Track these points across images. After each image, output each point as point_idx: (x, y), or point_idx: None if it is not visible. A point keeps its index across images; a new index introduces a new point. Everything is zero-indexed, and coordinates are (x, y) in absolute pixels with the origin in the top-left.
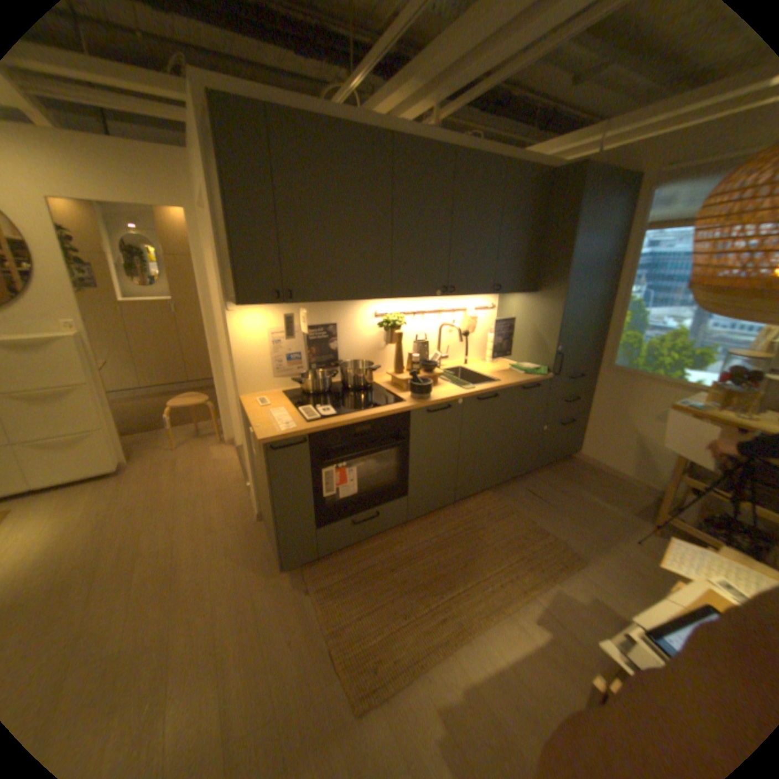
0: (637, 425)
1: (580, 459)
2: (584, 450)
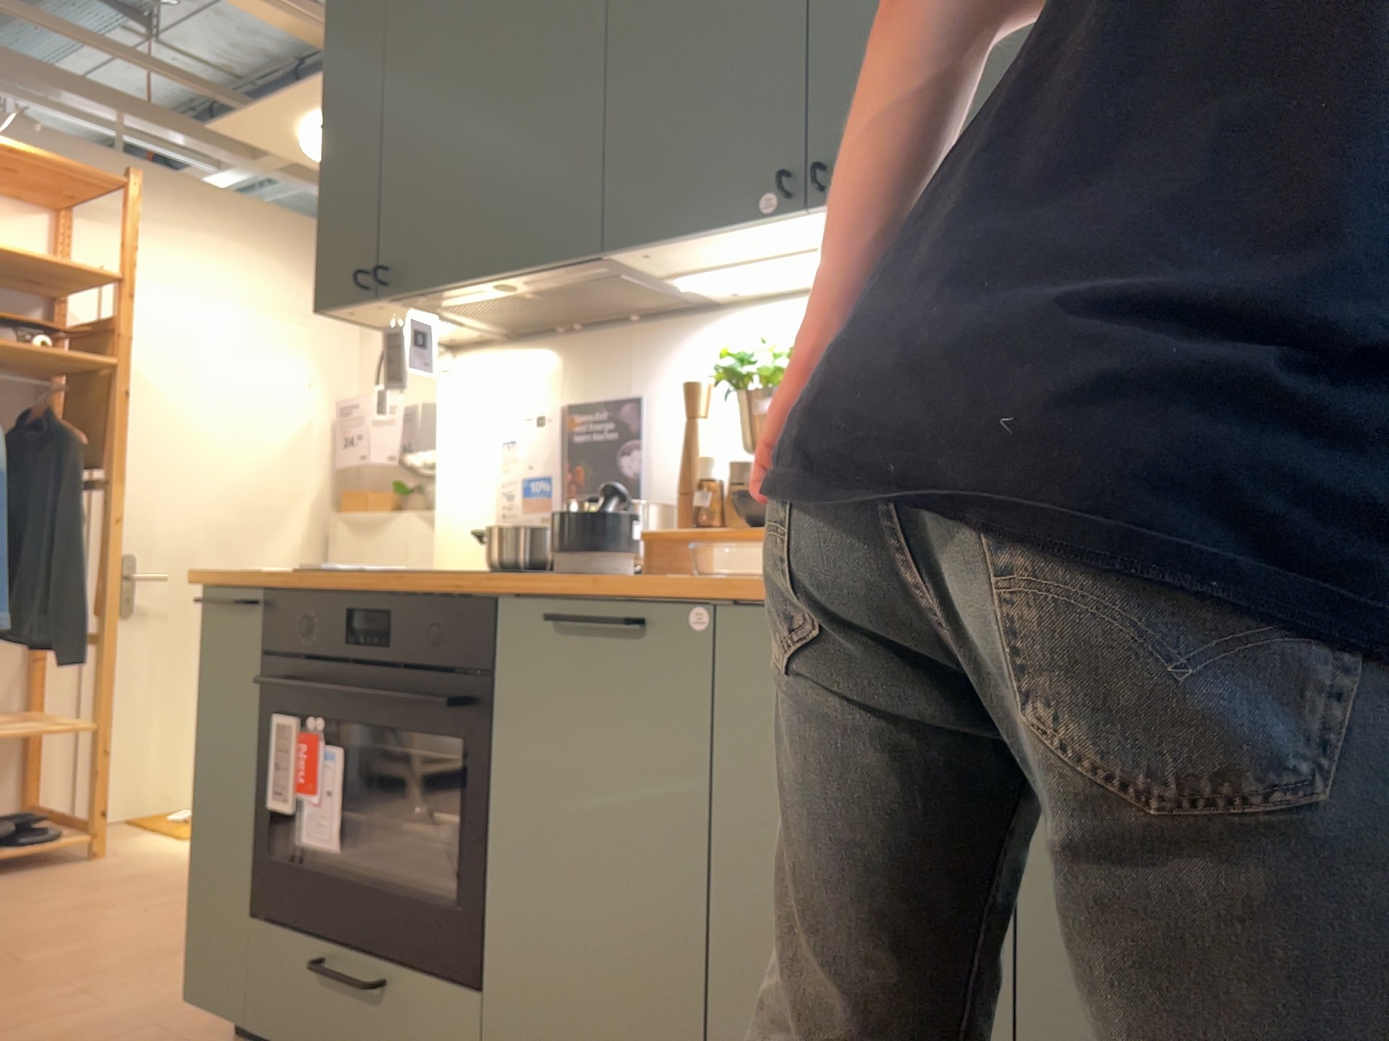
0: None
1: None
2: None
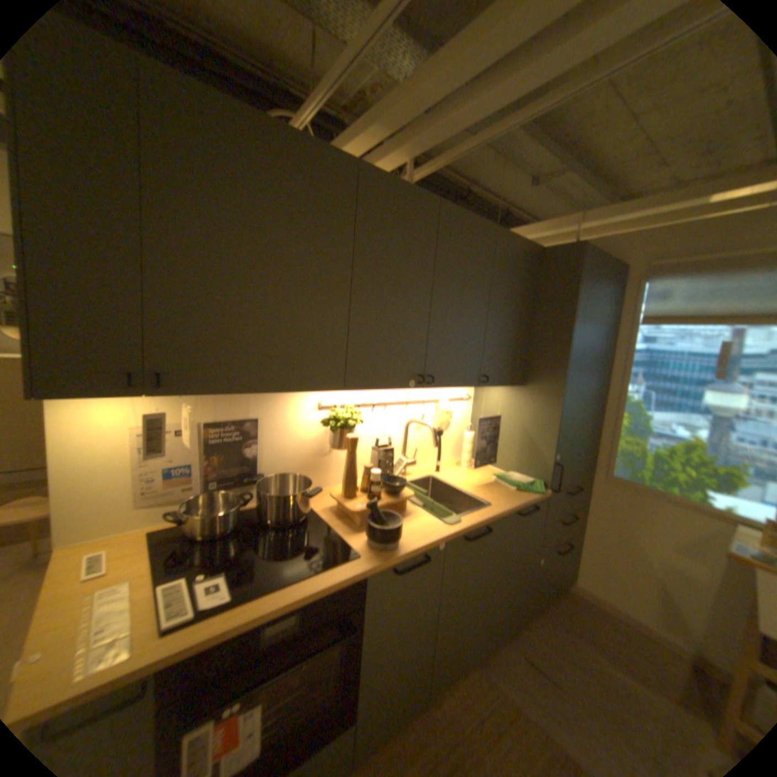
0: (649, 556)
1: (576, 593)
2: (580, 581)
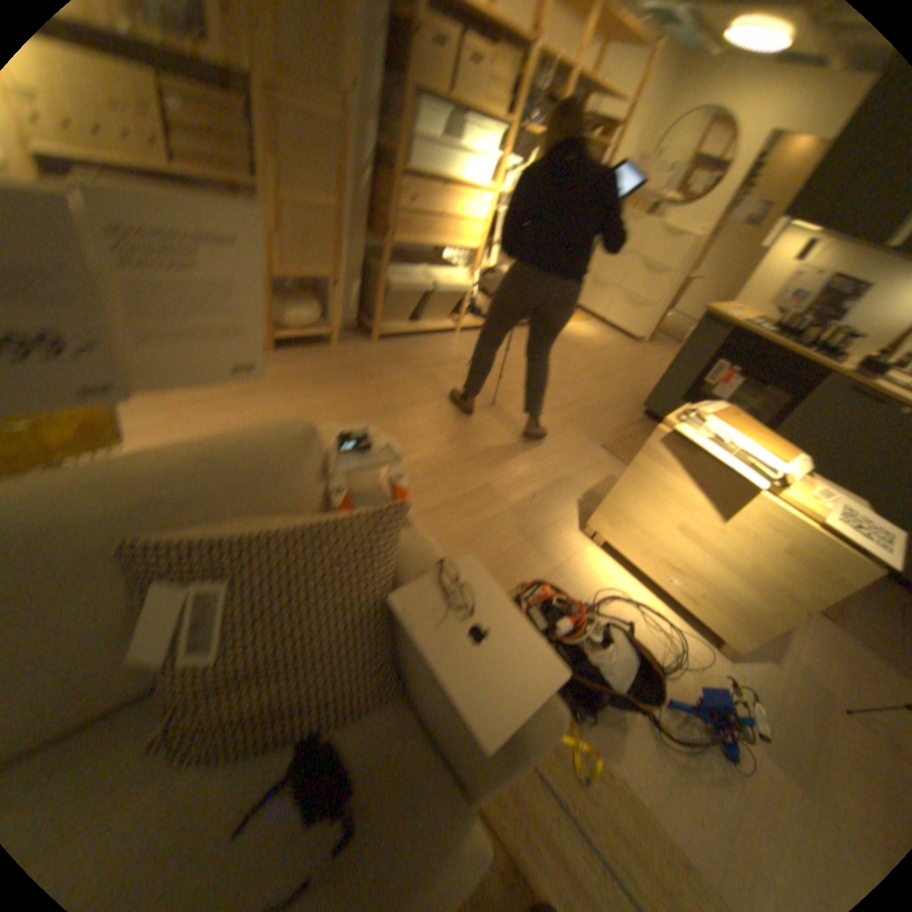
0: None
1: None
2: None
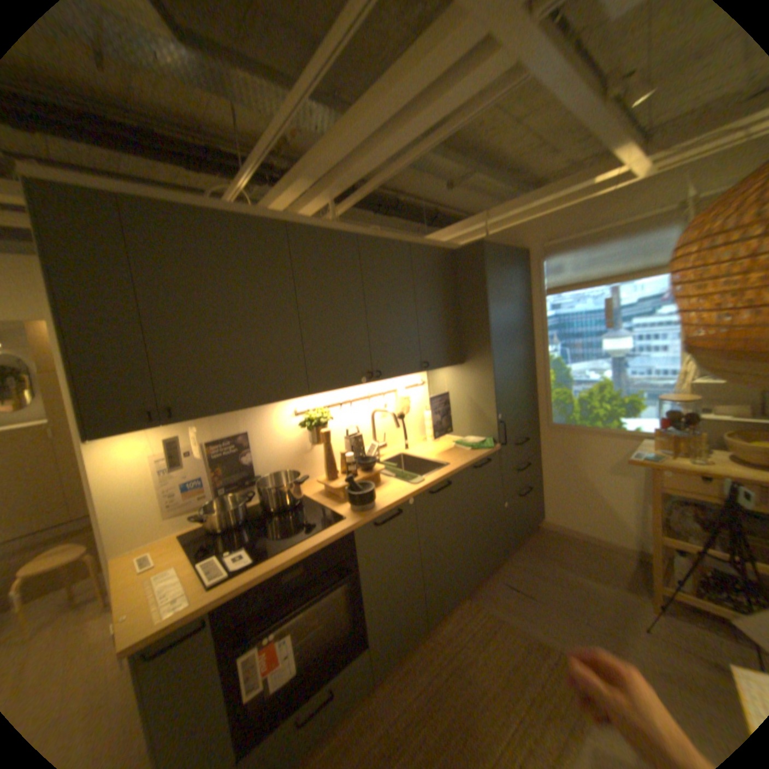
0: (591, 482)
1: (545, 528)
2: (546, 517)
